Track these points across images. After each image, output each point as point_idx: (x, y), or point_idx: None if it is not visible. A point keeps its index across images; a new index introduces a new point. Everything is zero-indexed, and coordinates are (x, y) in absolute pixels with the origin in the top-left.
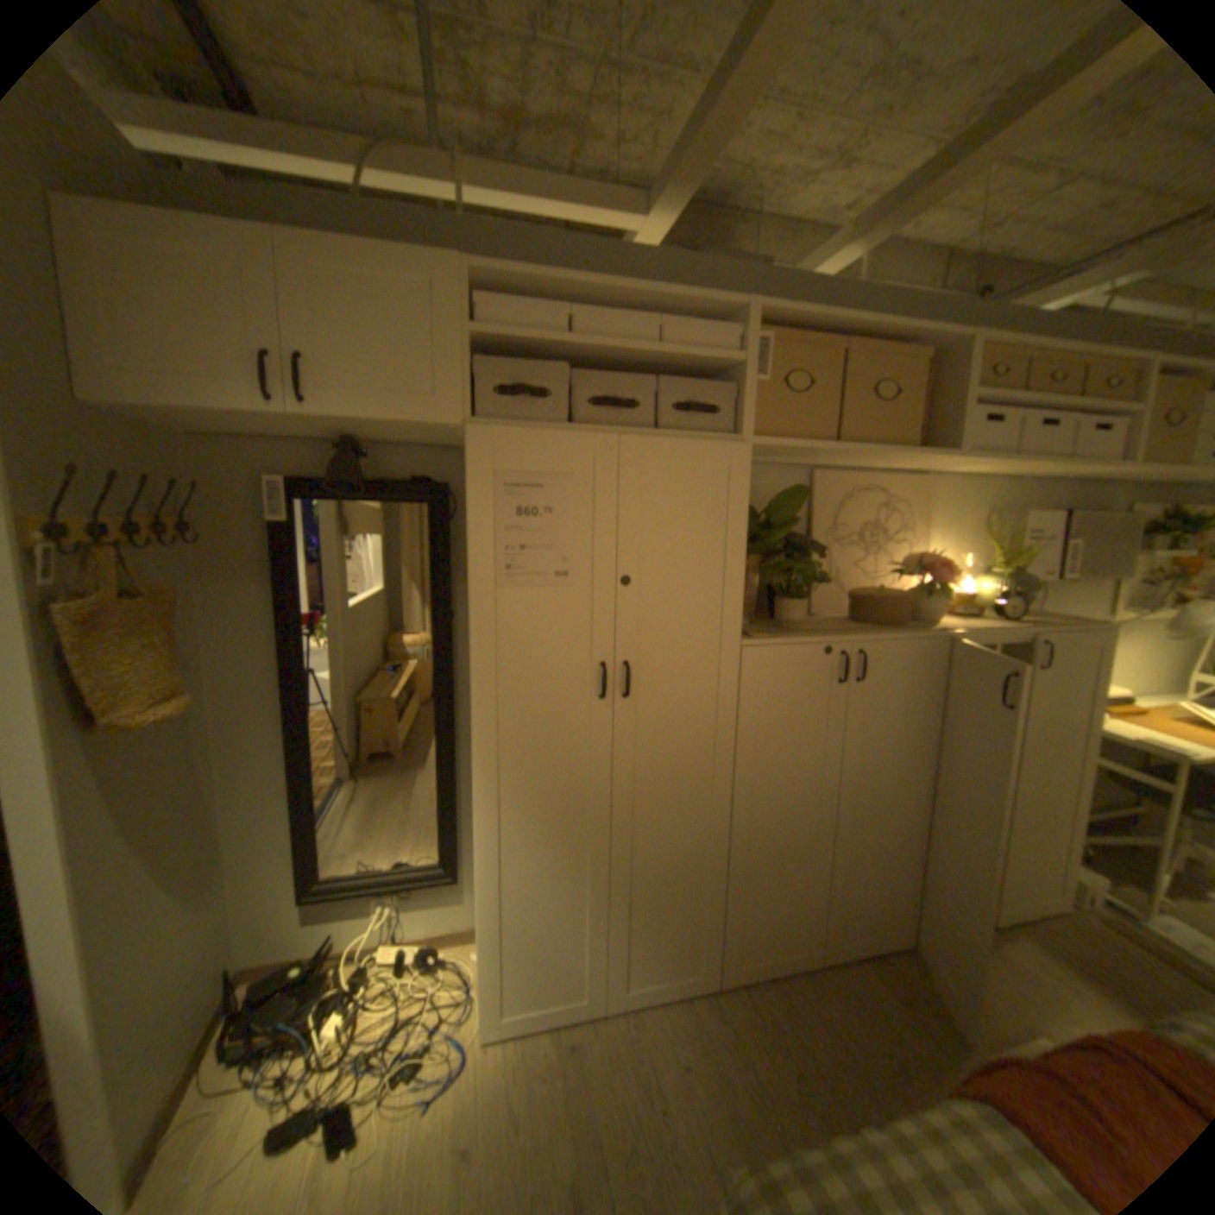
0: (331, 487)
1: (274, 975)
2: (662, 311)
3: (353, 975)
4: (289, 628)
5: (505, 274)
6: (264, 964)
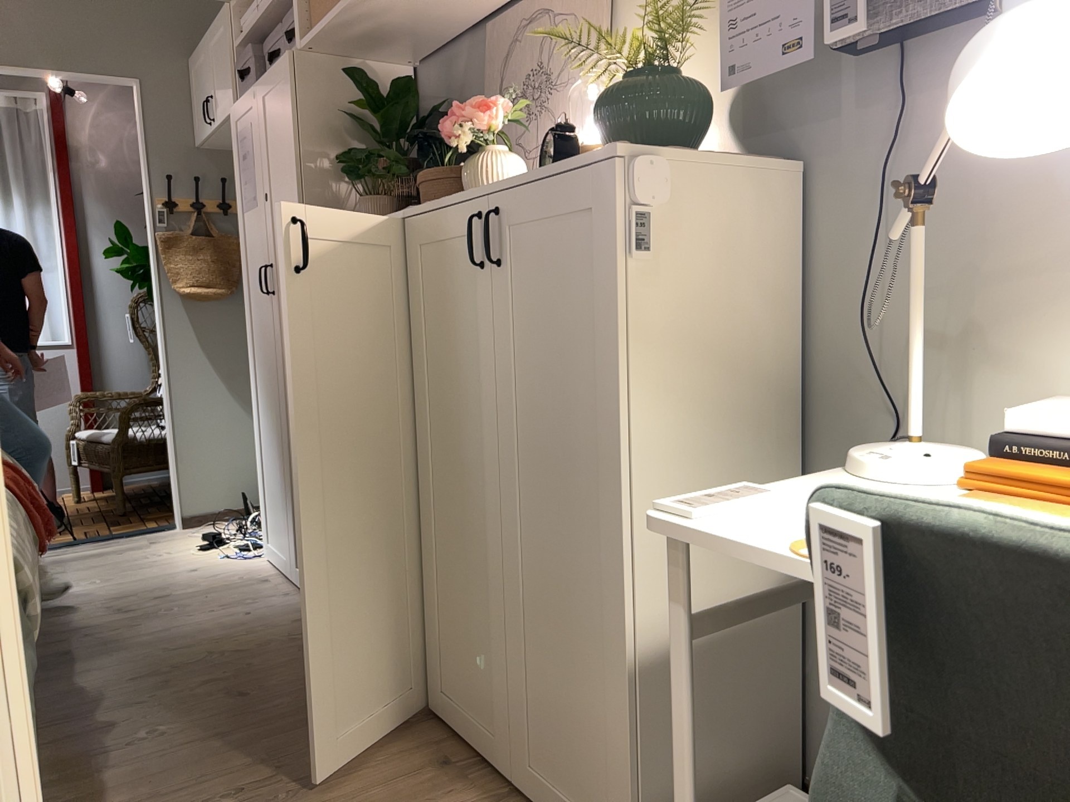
0: None
1: None
2: None
3: None
4: None
5: None
6: None
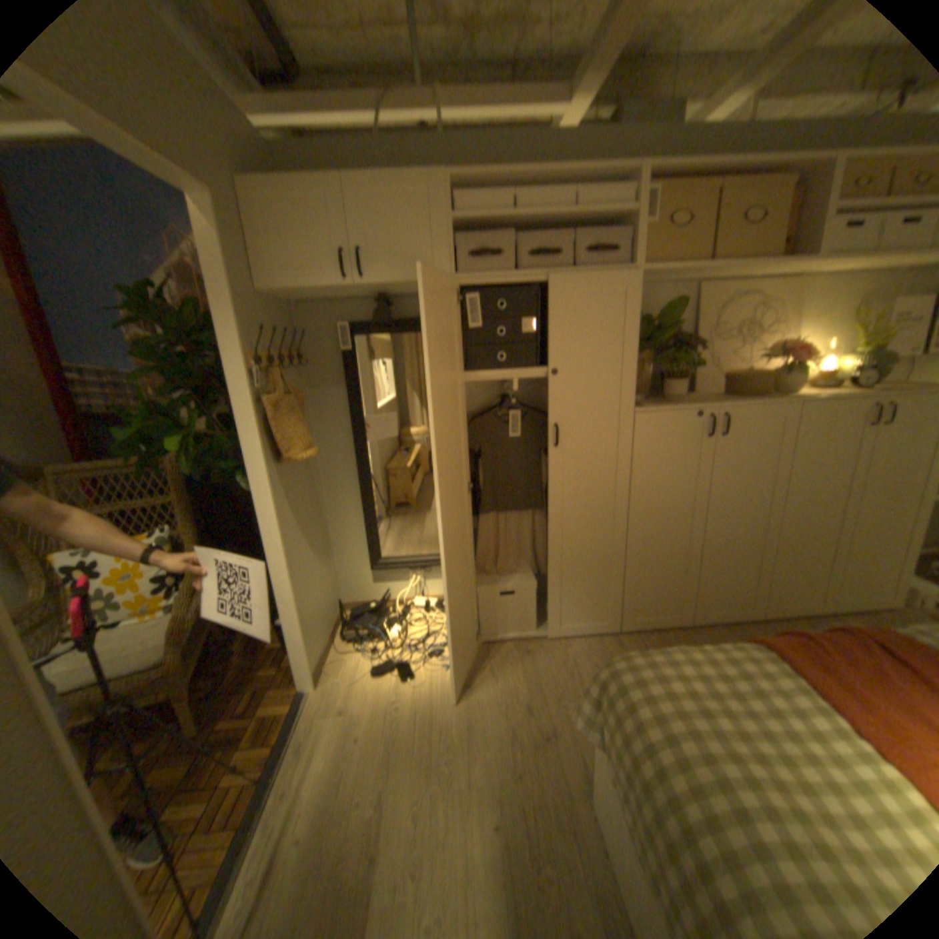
0: (375, 326)
1: (363, 605)
2: (579, 180)
3: (404, 608)
4: (357, 413)
5: (472, 175)
6: (357, 601)
